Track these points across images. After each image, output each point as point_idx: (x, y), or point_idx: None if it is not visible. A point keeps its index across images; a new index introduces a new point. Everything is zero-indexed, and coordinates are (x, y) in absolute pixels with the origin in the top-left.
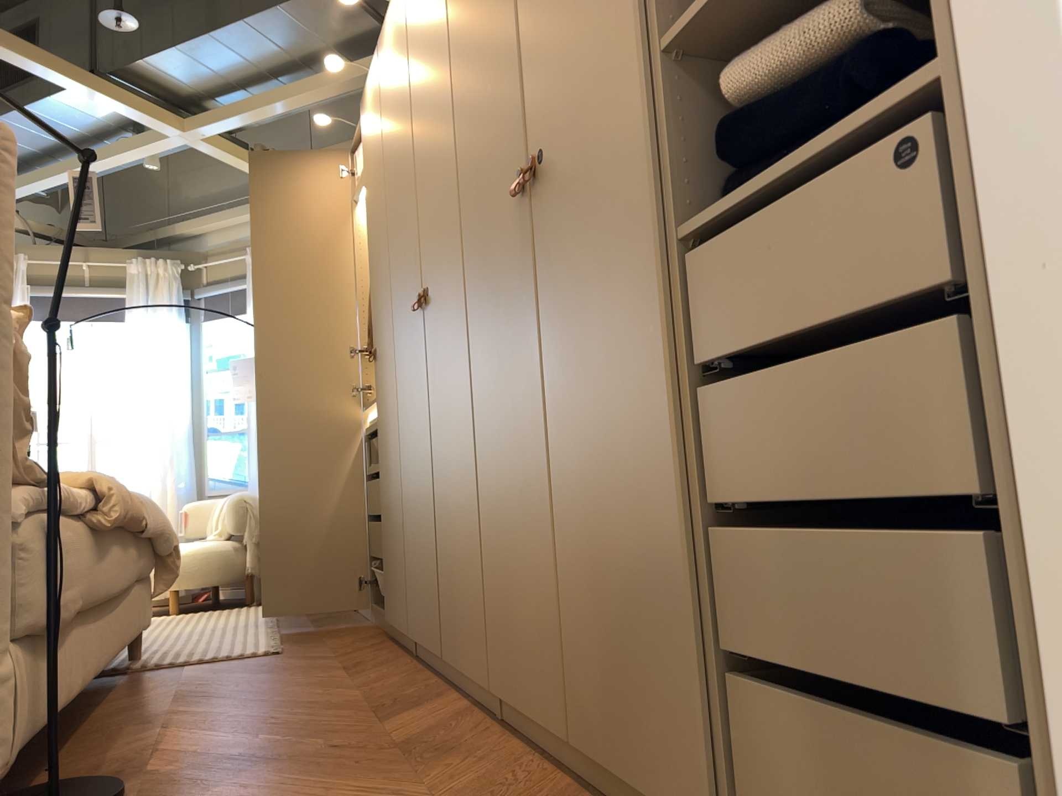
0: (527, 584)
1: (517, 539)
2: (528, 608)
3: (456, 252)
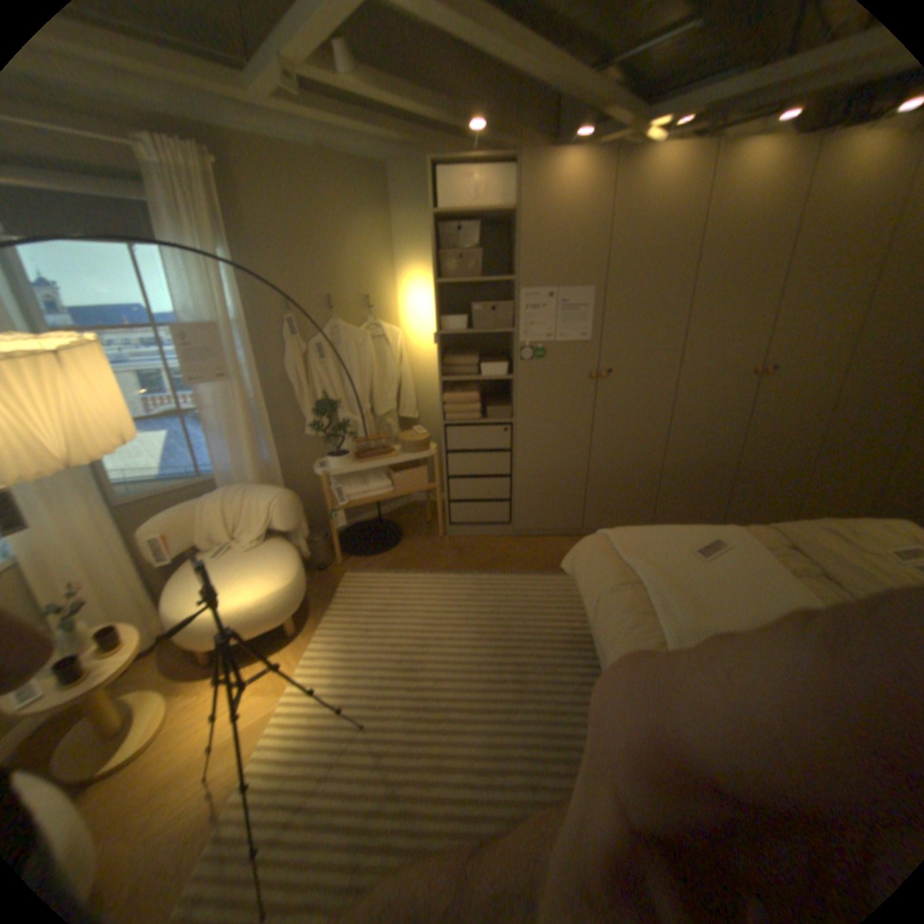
0: (859, 494)
1: (857, 481)
2: (857, 501)
3: (841, 362)
